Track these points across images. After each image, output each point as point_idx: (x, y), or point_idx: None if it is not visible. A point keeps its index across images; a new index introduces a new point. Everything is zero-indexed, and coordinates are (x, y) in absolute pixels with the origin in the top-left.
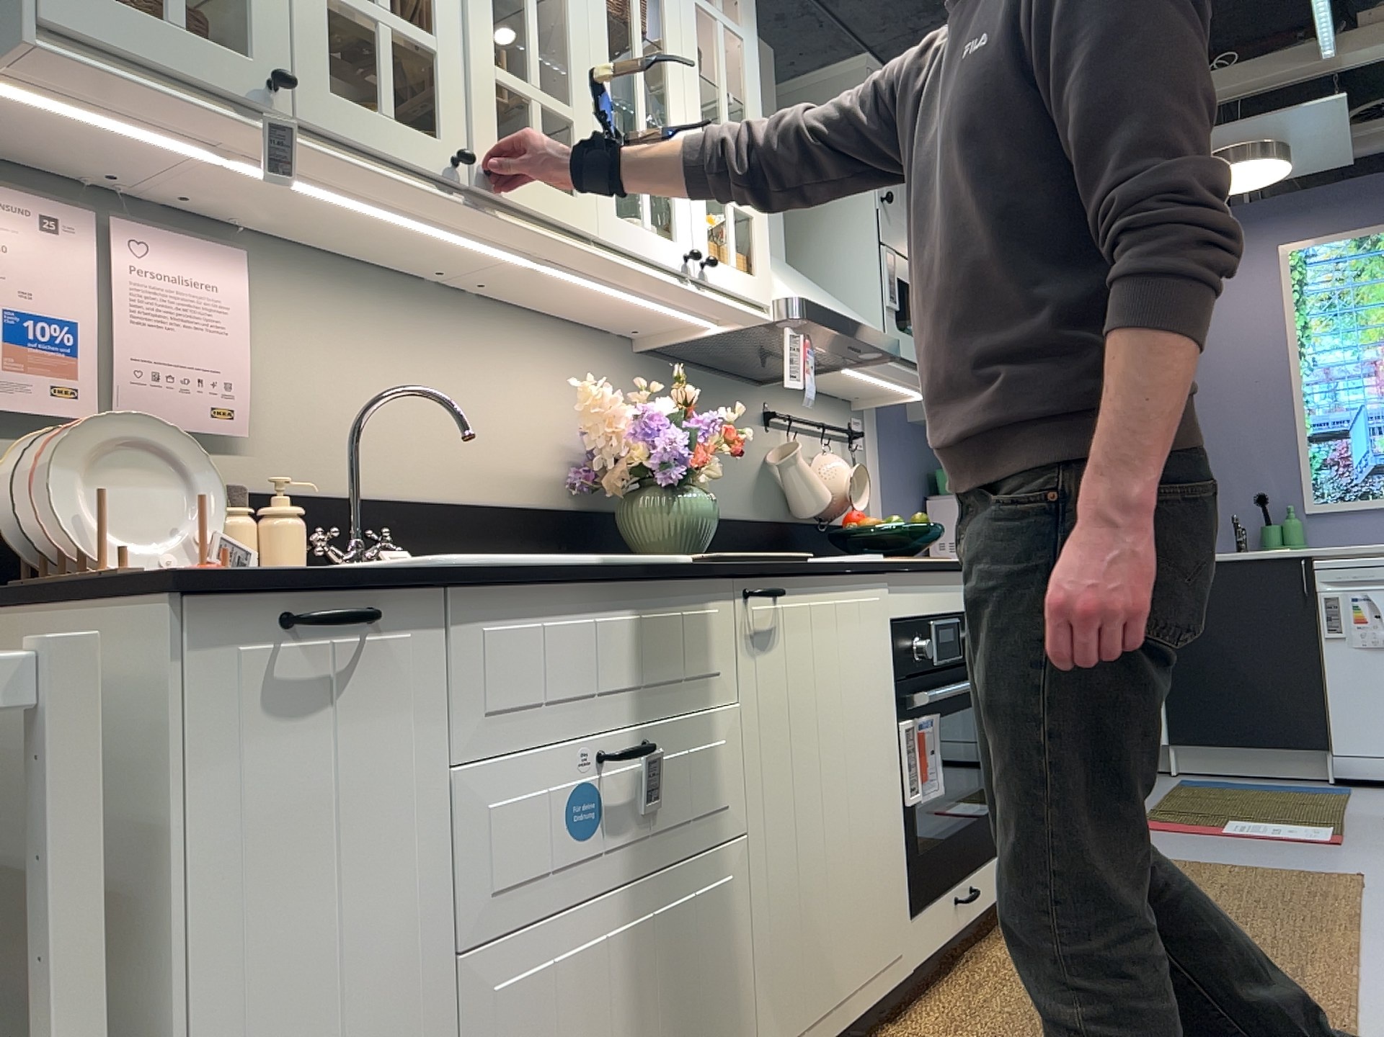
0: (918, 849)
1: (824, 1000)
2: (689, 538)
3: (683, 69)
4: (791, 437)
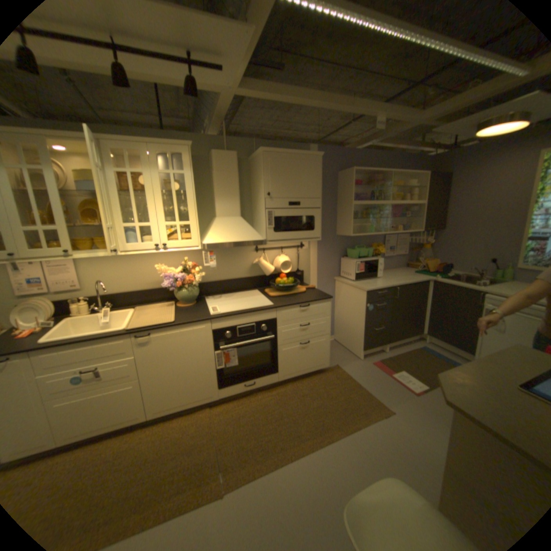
0: (224, 376)
1: (173, 405)
2: (186, 299)
3: (154, 195)
4: (264, 253)
